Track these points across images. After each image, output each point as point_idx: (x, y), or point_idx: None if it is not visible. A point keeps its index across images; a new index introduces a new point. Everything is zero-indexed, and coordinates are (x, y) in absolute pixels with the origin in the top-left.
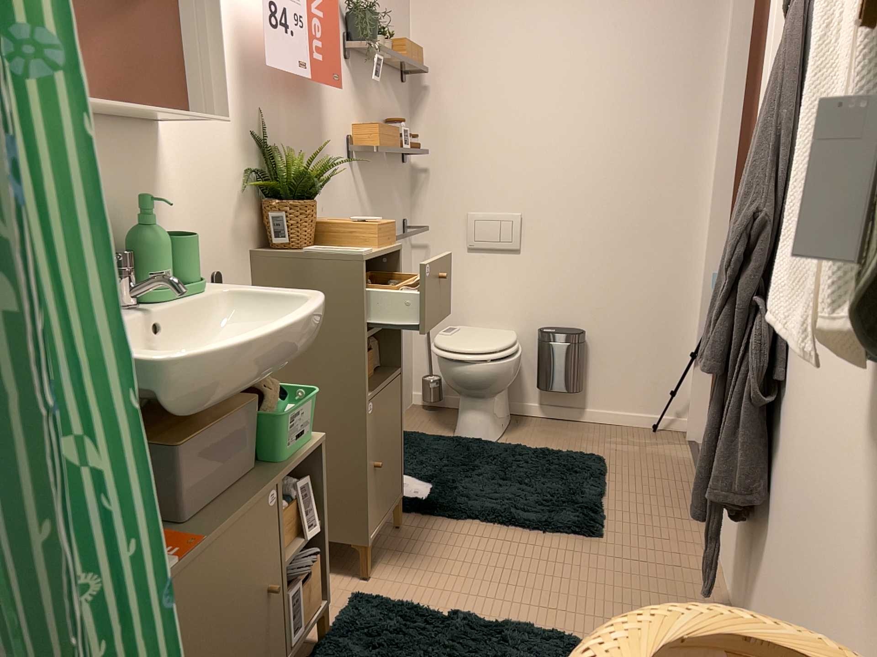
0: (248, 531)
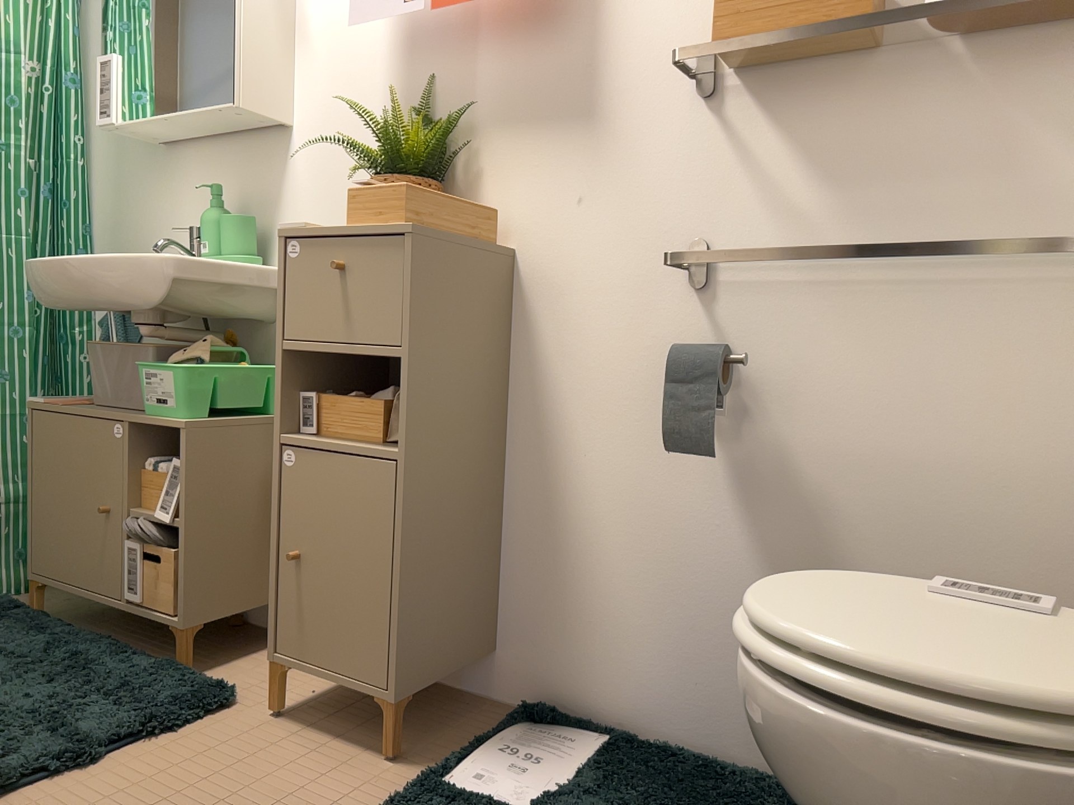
0: (89, 436)
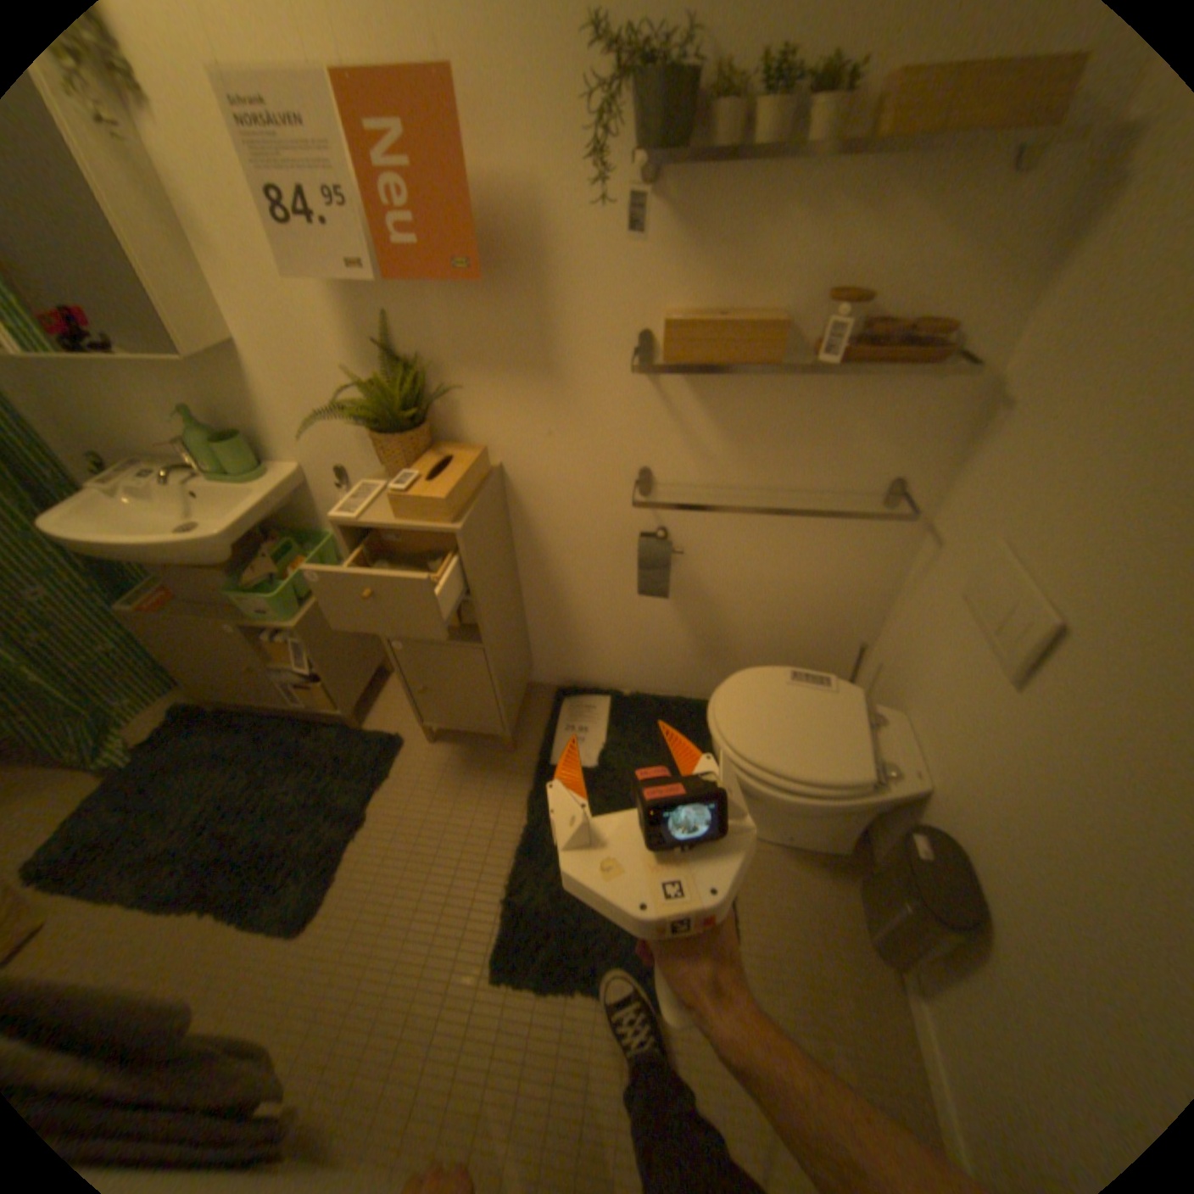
0: (202, 633)
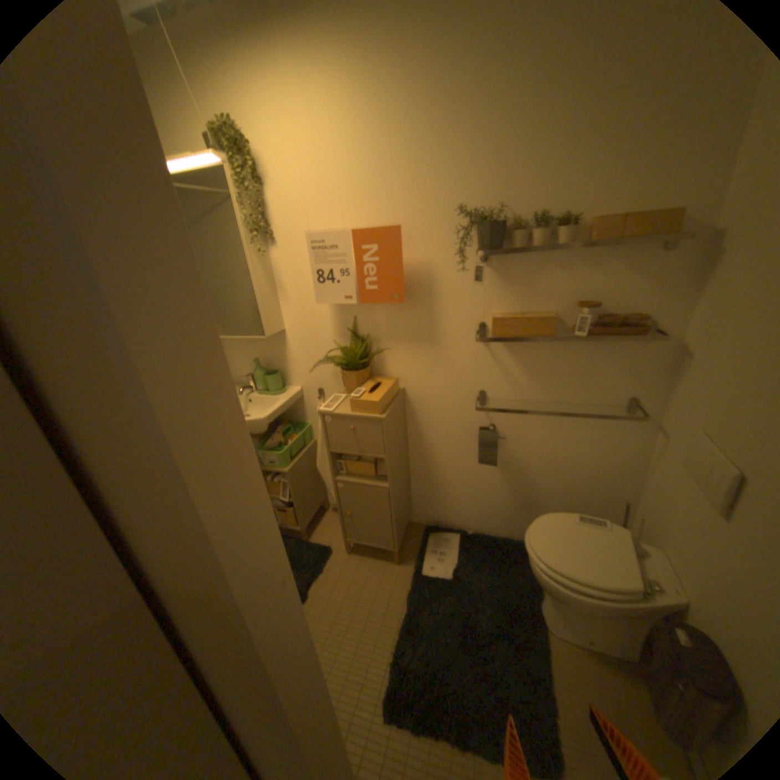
0: None
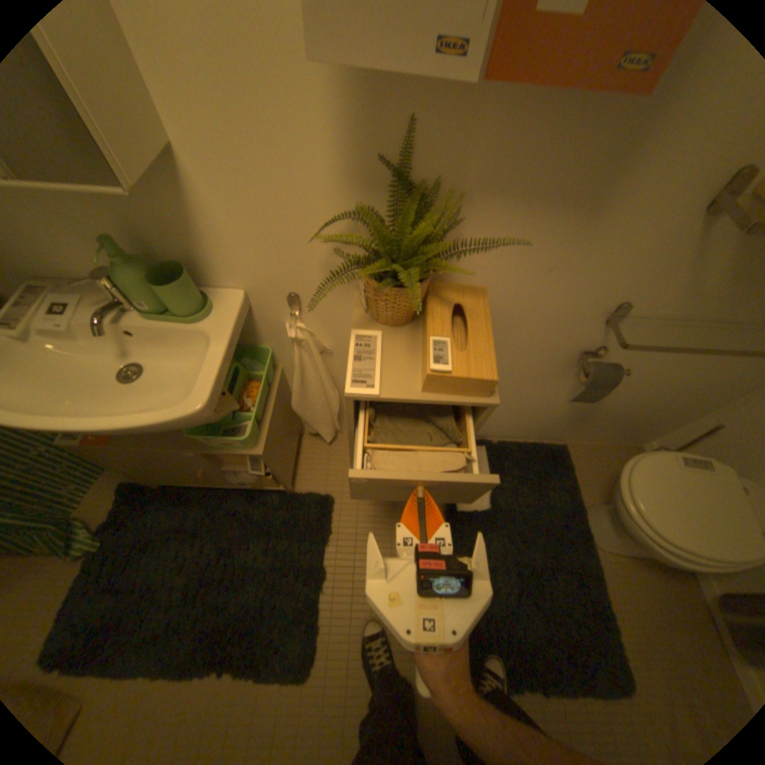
0: (156, 455)
